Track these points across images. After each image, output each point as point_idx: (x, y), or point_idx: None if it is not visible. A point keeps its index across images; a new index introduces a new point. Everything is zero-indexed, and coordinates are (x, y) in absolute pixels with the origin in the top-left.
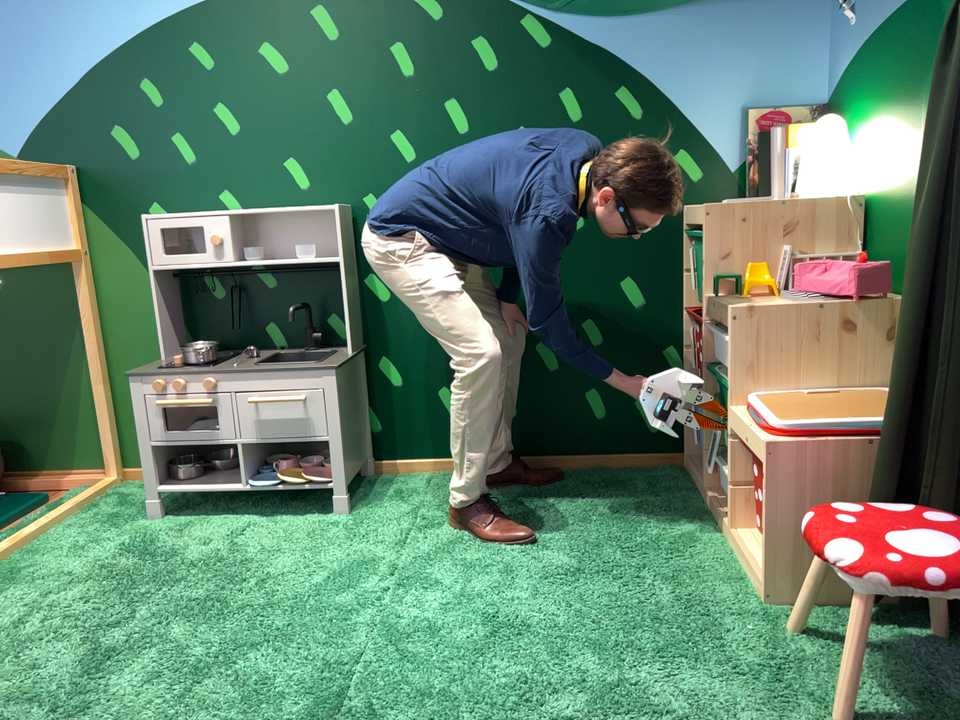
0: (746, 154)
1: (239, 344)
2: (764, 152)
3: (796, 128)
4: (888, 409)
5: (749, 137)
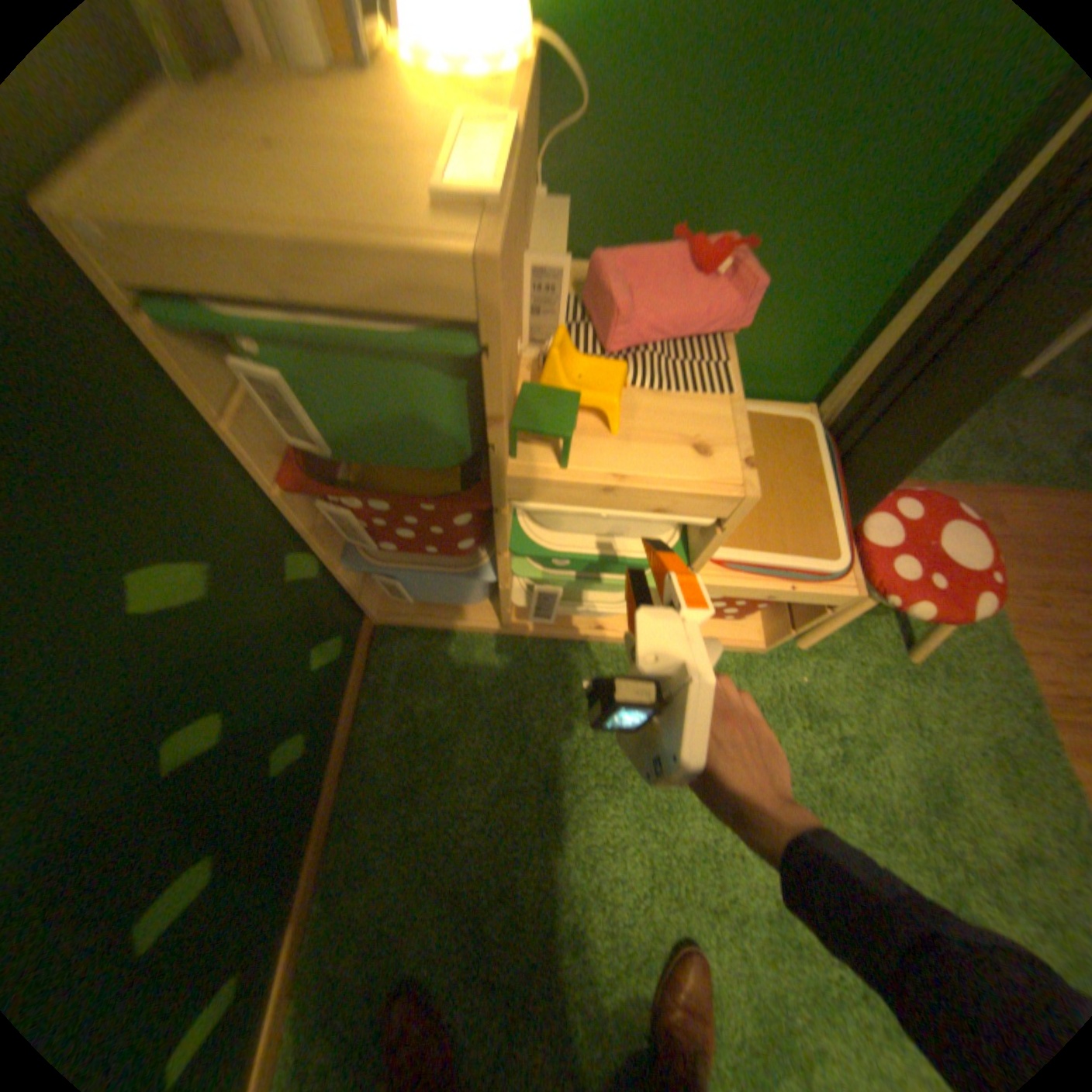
0: None
1: None
2: None
3: None
4: (778, 439)
5: None
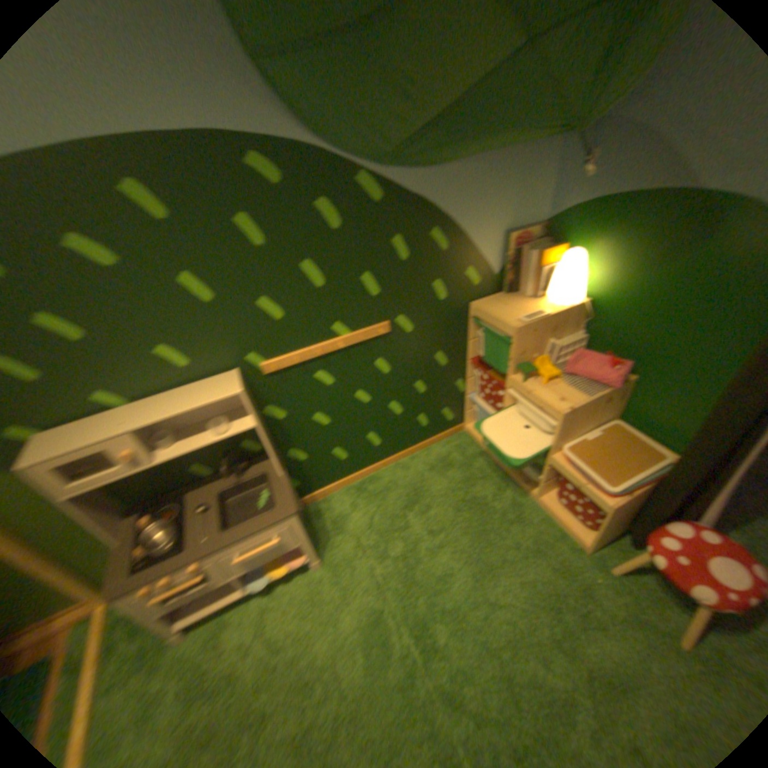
0: (506, 262)
1: (174, 486)
2: (519, 262)
3: (542, 247)
4: (641, 452)
5: (511, 253)
